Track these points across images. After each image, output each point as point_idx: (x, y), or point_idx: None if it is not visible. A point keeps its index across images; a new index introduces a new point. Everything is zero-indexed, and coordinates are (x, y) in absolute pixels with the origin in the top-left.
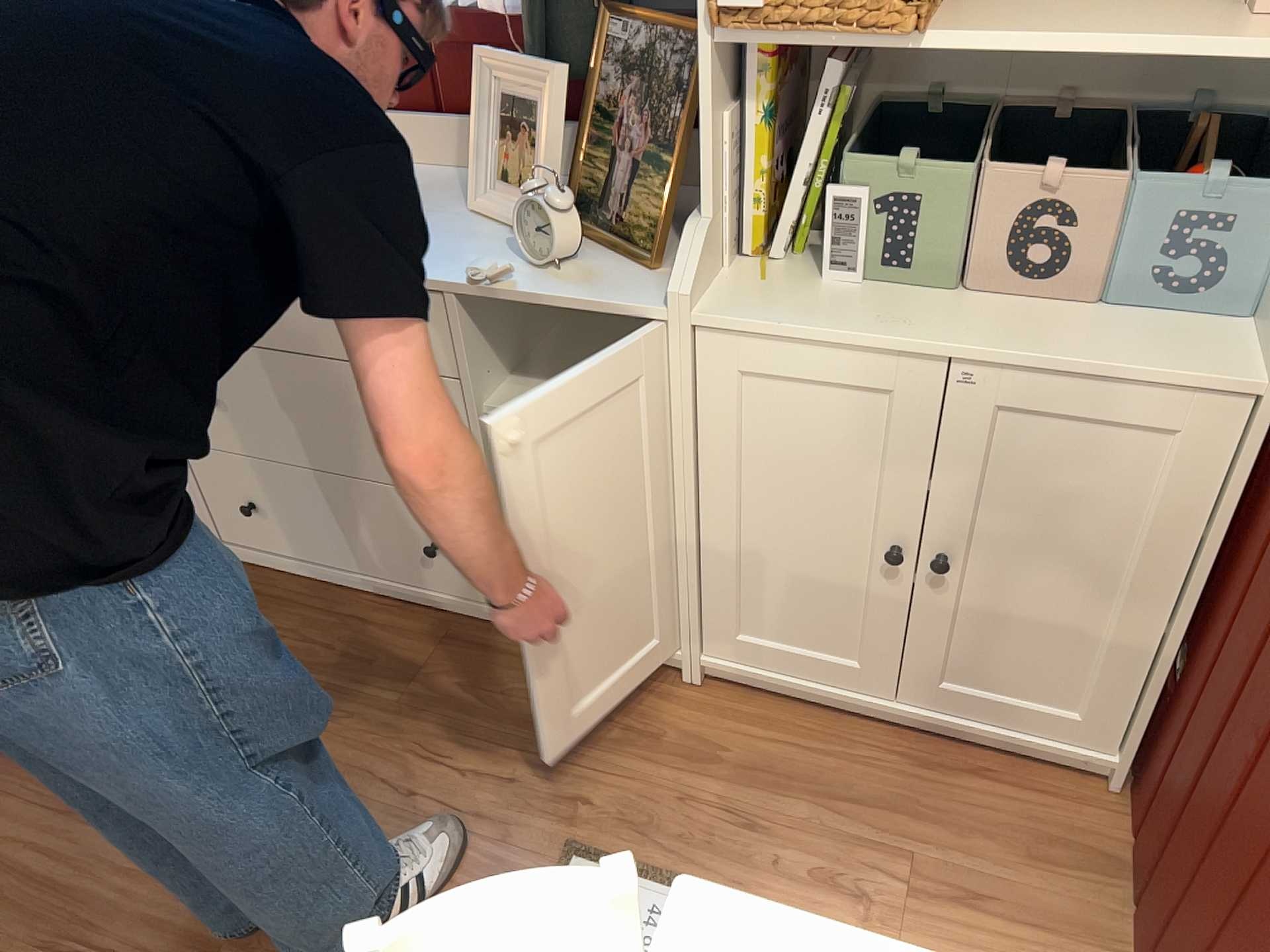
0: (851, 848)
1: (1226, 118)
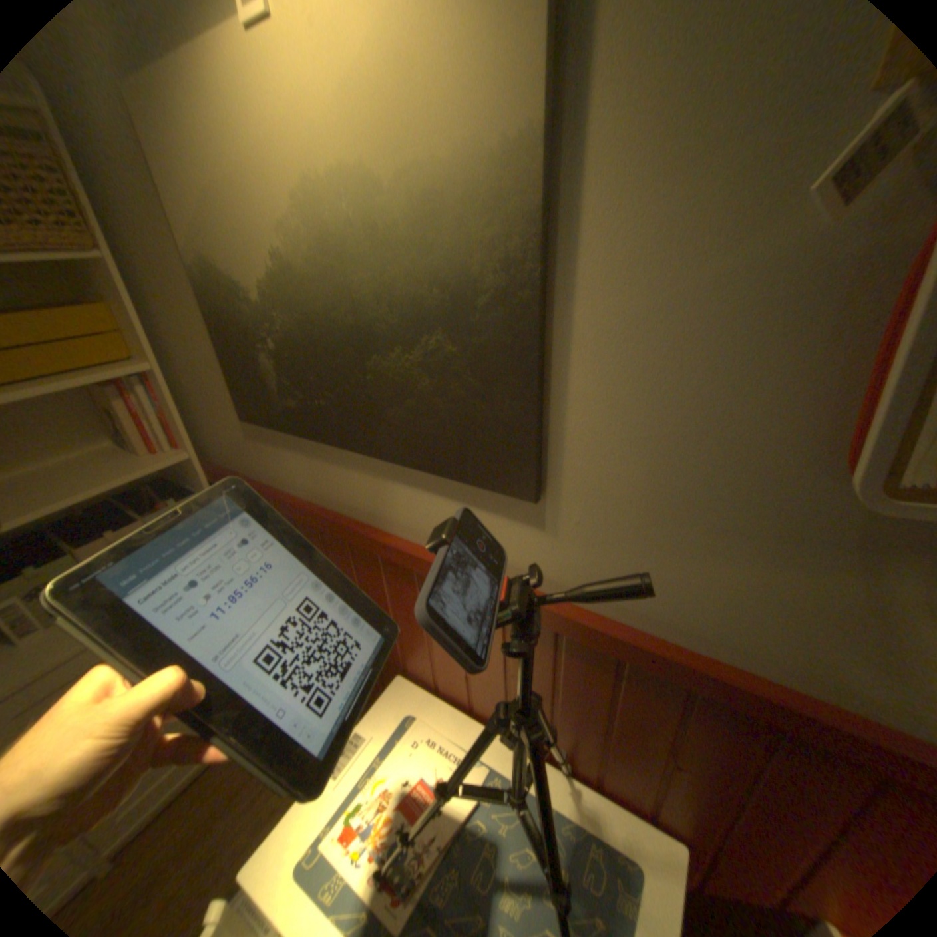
0: (251, 810)
1: (148, 485)
